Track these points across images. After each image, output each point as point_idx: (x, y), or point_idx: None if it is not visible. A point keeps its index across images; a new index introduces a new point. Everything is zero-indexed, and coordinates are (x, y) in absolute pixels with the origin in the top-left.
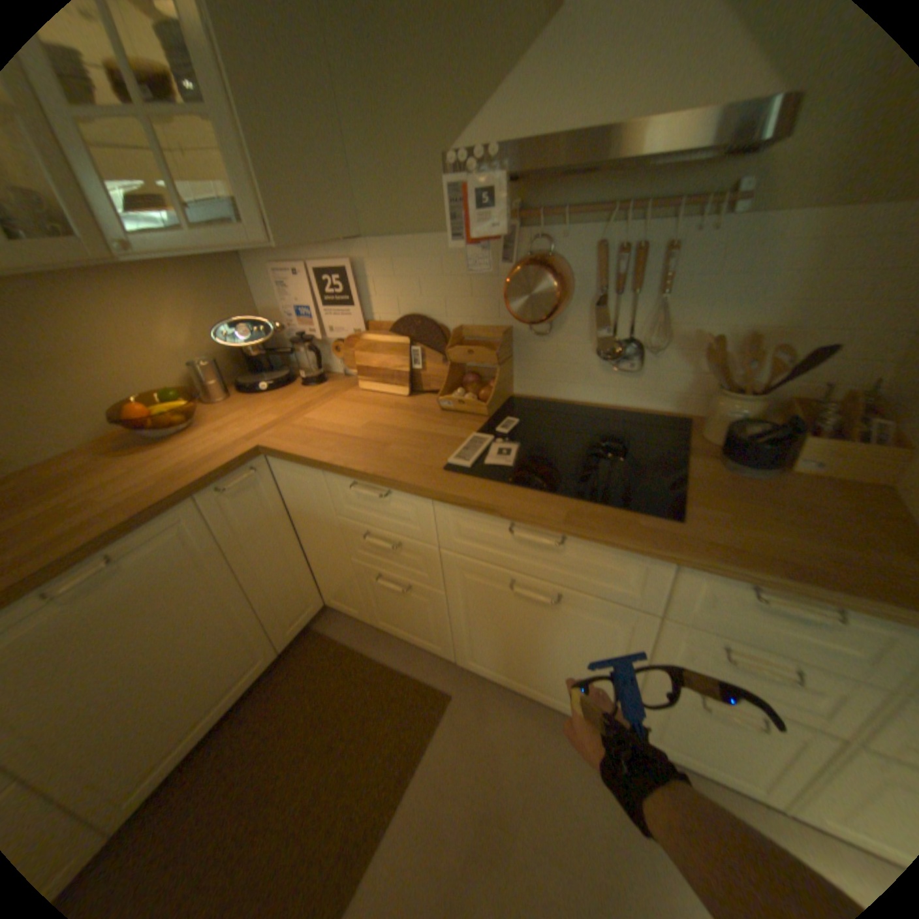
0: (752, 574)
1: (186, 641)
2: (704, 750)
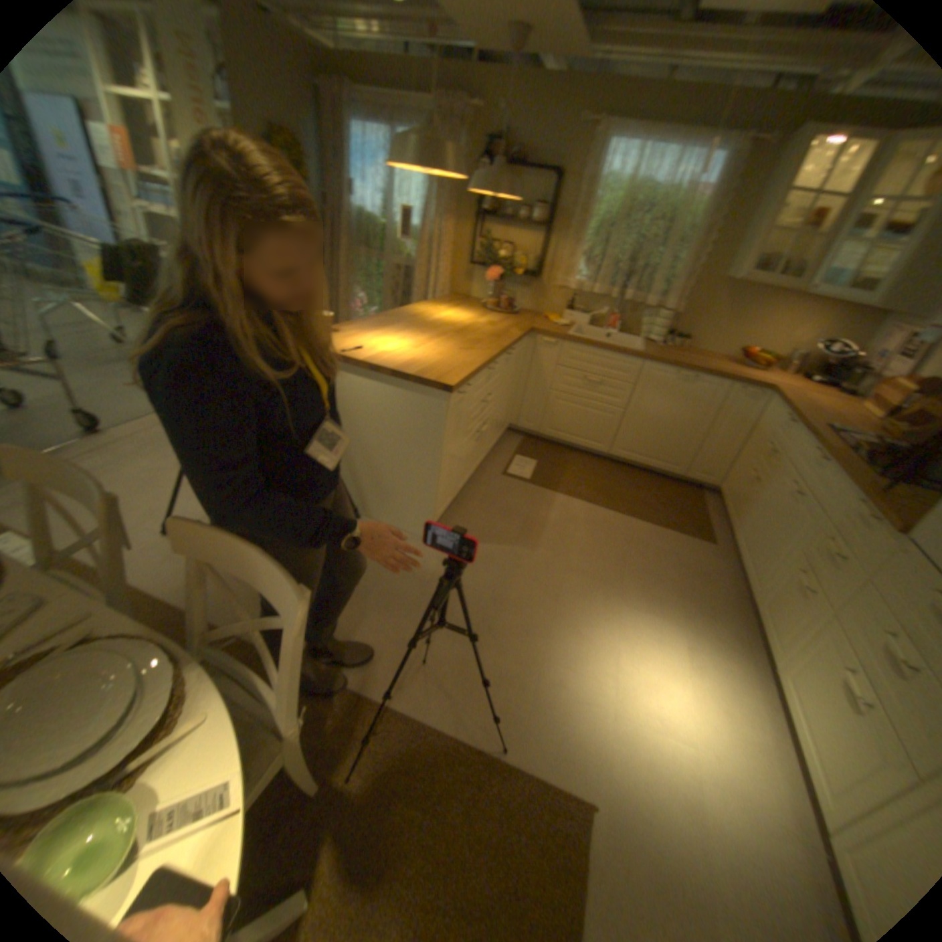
0: (862, 487)
1: (677, 427)
2: (778, 617)
